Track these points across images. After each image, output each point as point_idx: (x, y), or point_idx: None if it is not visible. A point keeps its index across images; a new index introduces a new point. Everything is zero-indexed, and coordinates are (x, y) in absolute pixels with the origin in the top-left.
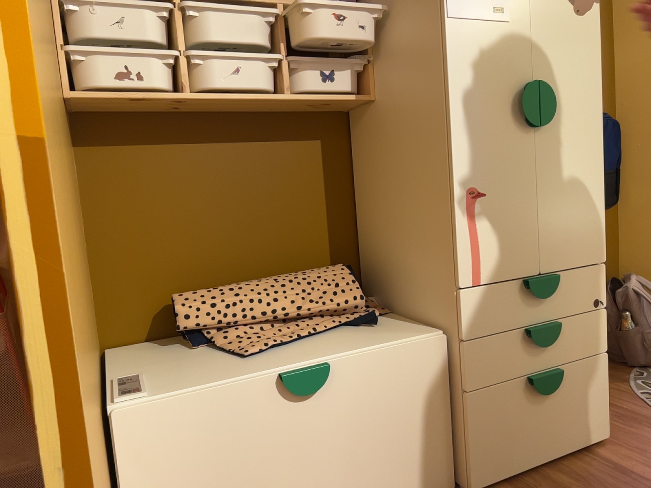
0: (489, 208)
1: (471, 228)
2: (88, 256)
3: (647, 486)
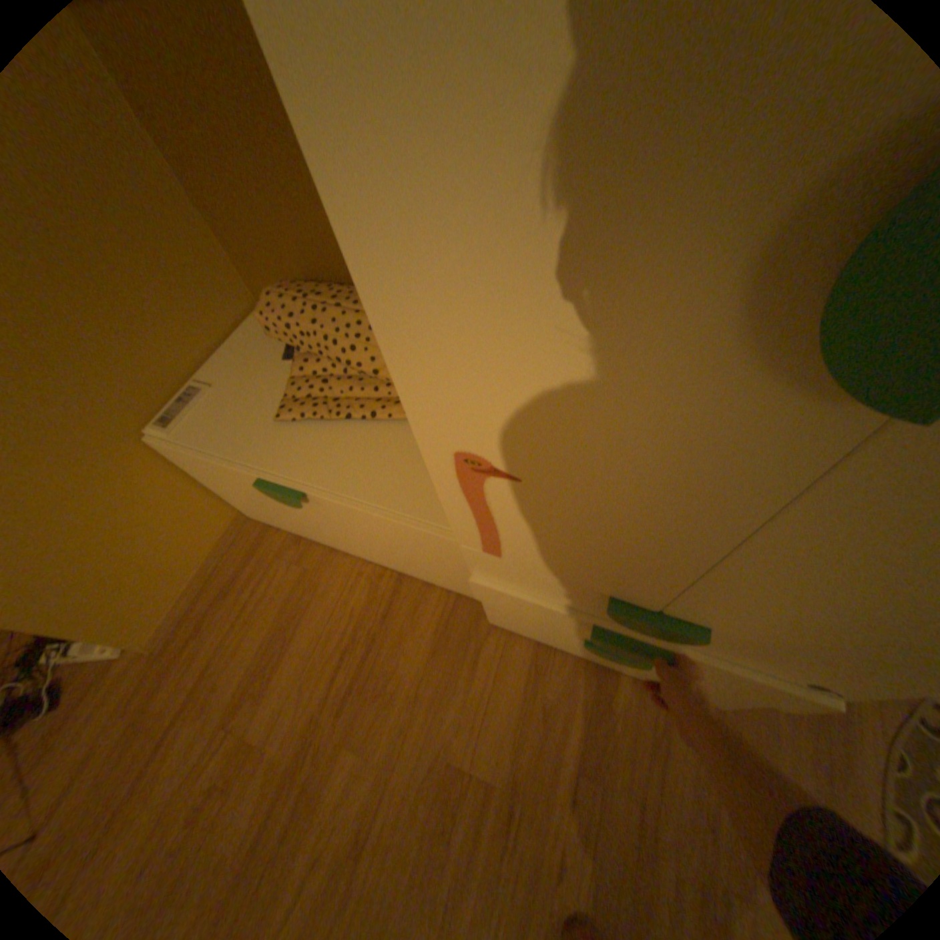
0: (527, 498)
1: (474, 502)
2: (185, 205)
3: (646, 786)
